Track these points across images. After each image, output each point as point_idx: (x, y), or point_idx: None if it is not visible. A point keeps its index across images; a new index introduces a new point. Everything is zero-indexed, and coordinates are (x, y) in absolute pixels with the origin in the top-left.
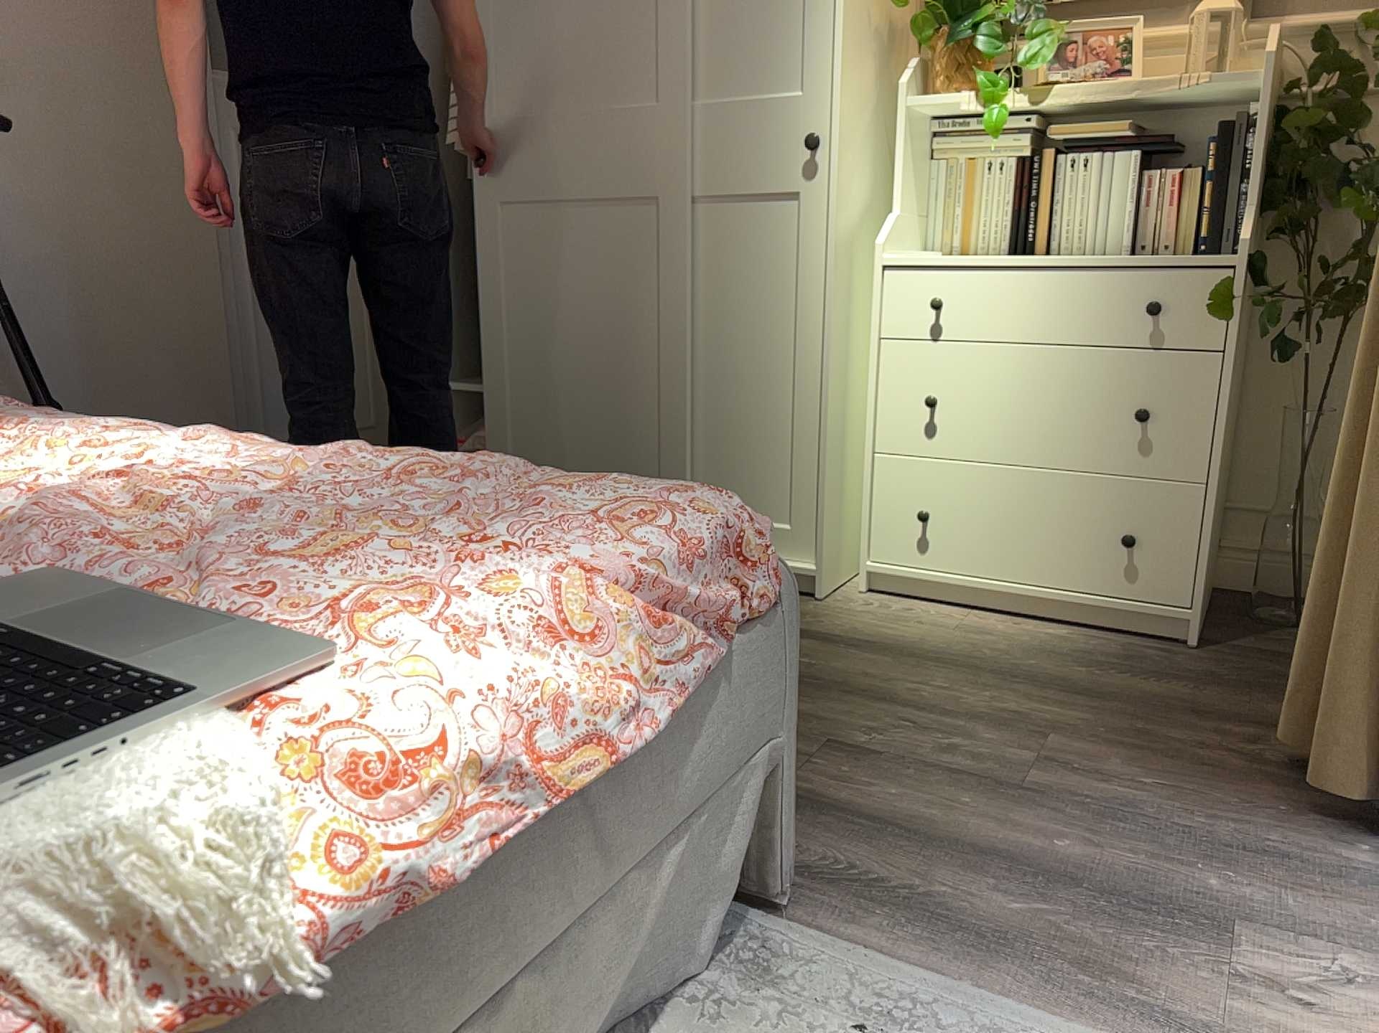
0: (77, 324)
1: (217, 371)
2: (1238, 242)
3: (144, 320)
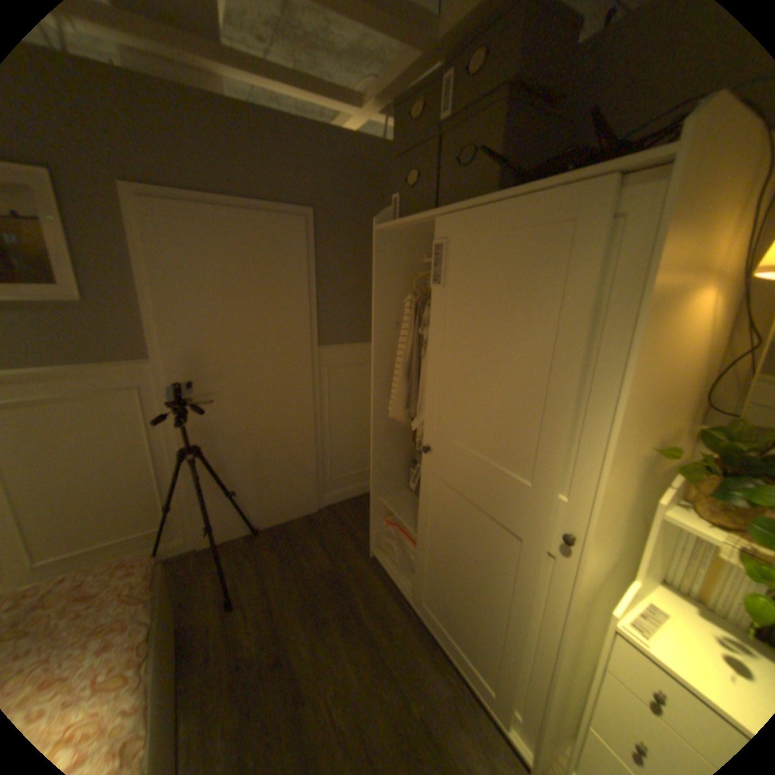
0: (250, 453)
1: (308, 460)
2: None
3: (278, 447)
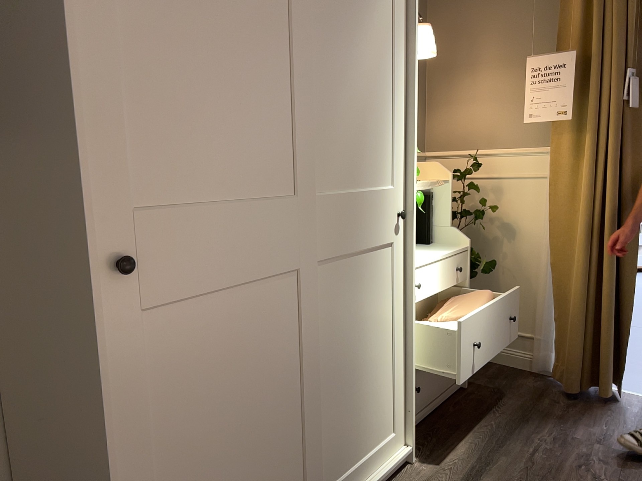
0: None
1: None
2: (430, 238)
3: None
